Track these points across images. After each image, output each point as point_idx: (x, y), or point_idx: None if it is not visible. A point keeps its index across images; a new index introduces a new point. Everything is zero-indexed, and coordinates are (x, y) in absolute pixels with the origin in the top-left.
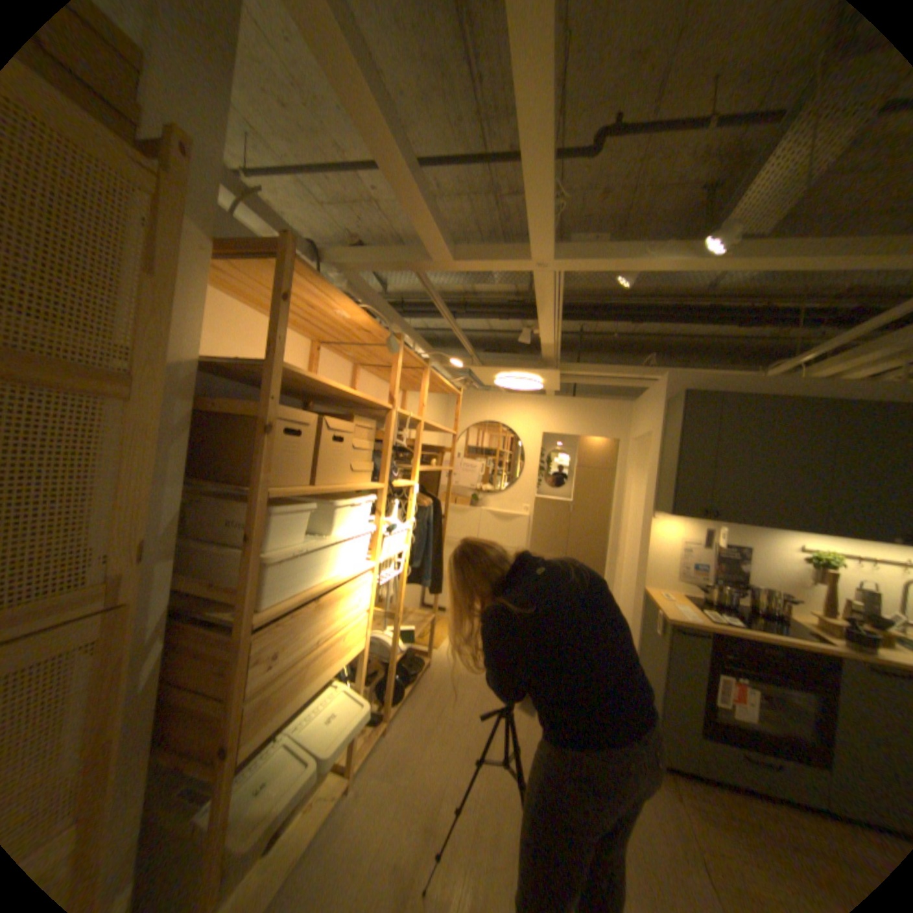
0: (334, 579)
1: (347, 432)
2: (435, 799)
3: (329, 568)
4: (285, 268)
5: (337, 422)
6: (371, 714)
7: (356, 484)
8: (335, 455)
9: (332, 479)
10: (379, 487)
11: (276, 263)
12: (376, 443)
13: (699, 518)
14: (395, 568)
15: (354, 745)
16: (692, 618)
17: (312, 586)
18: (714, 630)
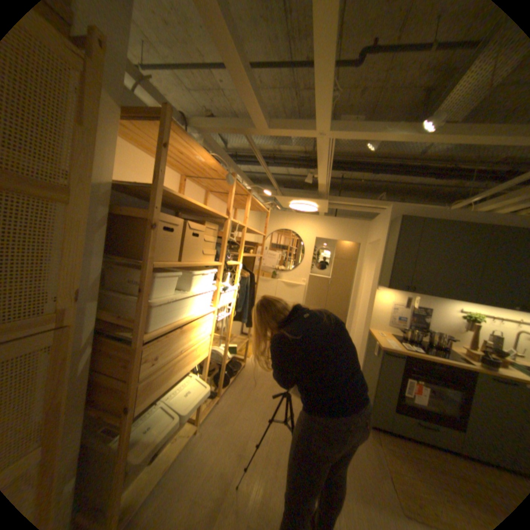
0: (191, 316)
1: (201, 231)
2: (245, 439)
3: (189, 310)
4: (166, 128)
5: (195, 225)
6: (210, 392)
7: (206, 262)
8: (193, 244)
9: (191, 258)
10: (219, 265)
11: (160, 124)
12: (218, 239)
13: (404, 291)
14: (227, 311)
15: (200, 409)
16: (395, 347)
17: (178, 320)
18: (407, 354)
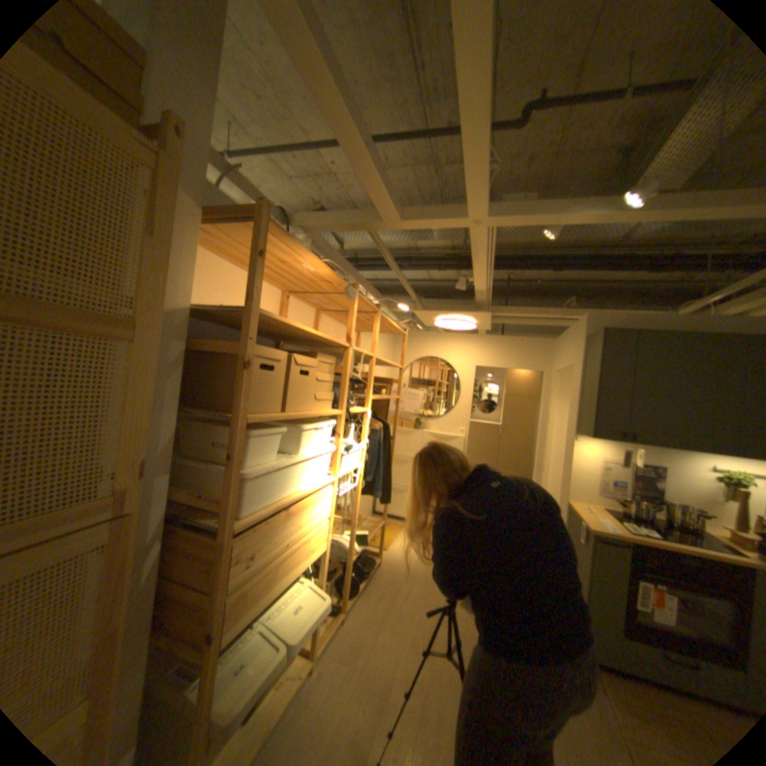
0: (301, 491)
1: (311, 367)
2: (386, 682)
3: (297, 482)
4: (261, 230)
5: (303, 359)
6: (331, 606)
7: (319, 411)
8: (301, 386)
9: (299, 406)
10: (338, 413)
11: (253, 226)
12: (335, 376)
13: (618, 441)
14: (351, 481)
15: (317, 633)
16: (613, 530)
17: (282, 497)
18: (634, 541)
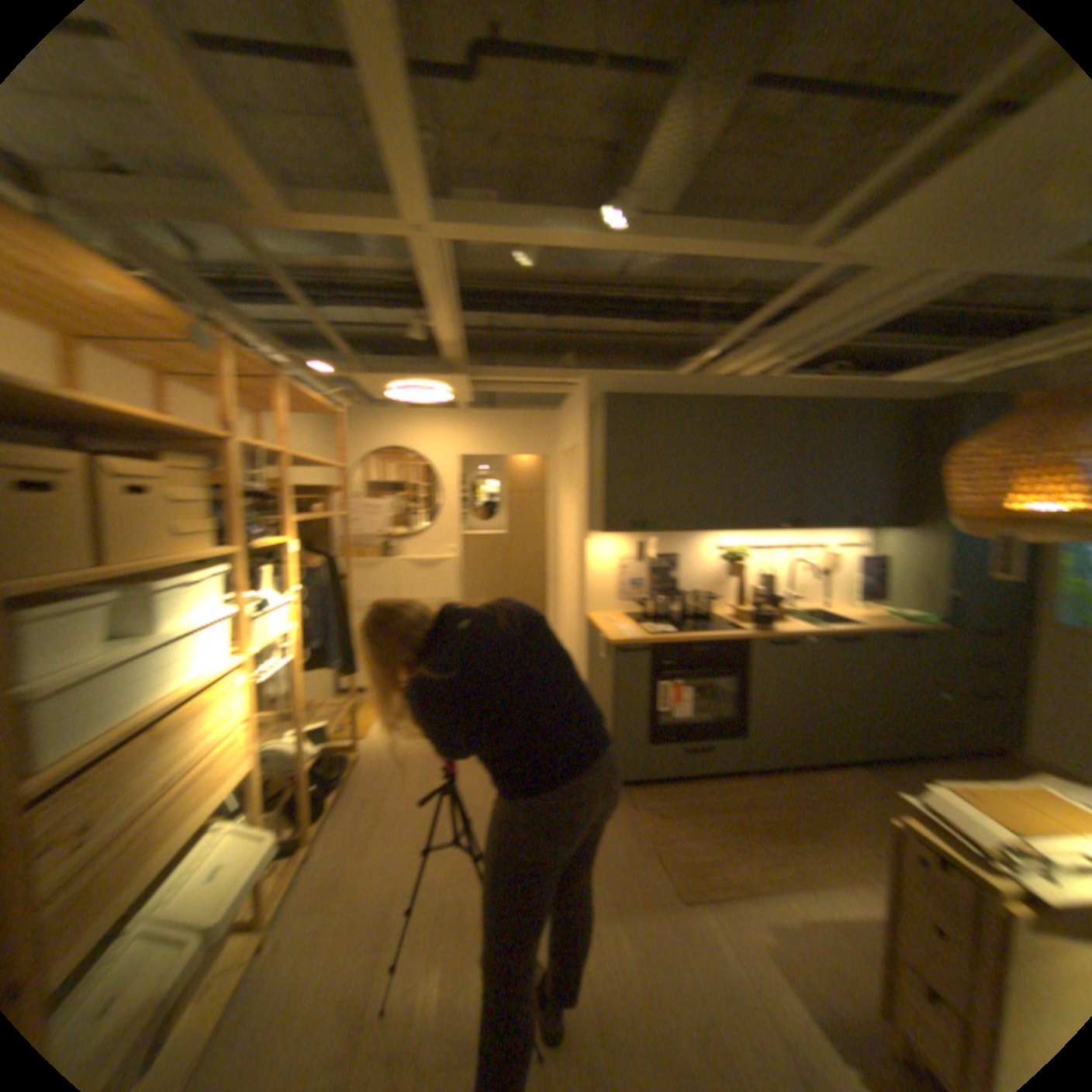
0: (171, 695)
1: (145, 479)
2: (380, 909)
3: (158, 683)
4: None
5: (121, 466)
6: (278, 846)
7: (182, 555)
8: (128, 517)
9: (131, 553)
10: (226, 554)
11: None
12: (209, 491)
13: (626, 532)
14: (280, 657)
15: (256, 893)
16: (628, 634)
17: (130, 715)
18: (648, 641)
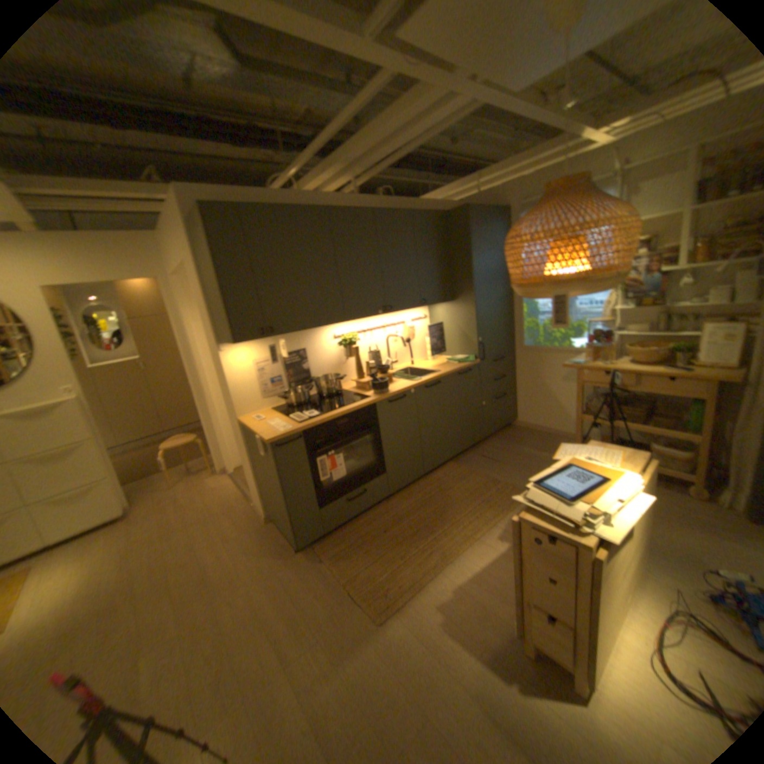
0: None
1: None
2: None
3: None
4: None
5: None
6: None
7: None
8: None
9: None
10: None
11: None
12: None
13: (259, 339)
14: None
15: None
16: (283, 428)
17: None
18: (302, 429)
